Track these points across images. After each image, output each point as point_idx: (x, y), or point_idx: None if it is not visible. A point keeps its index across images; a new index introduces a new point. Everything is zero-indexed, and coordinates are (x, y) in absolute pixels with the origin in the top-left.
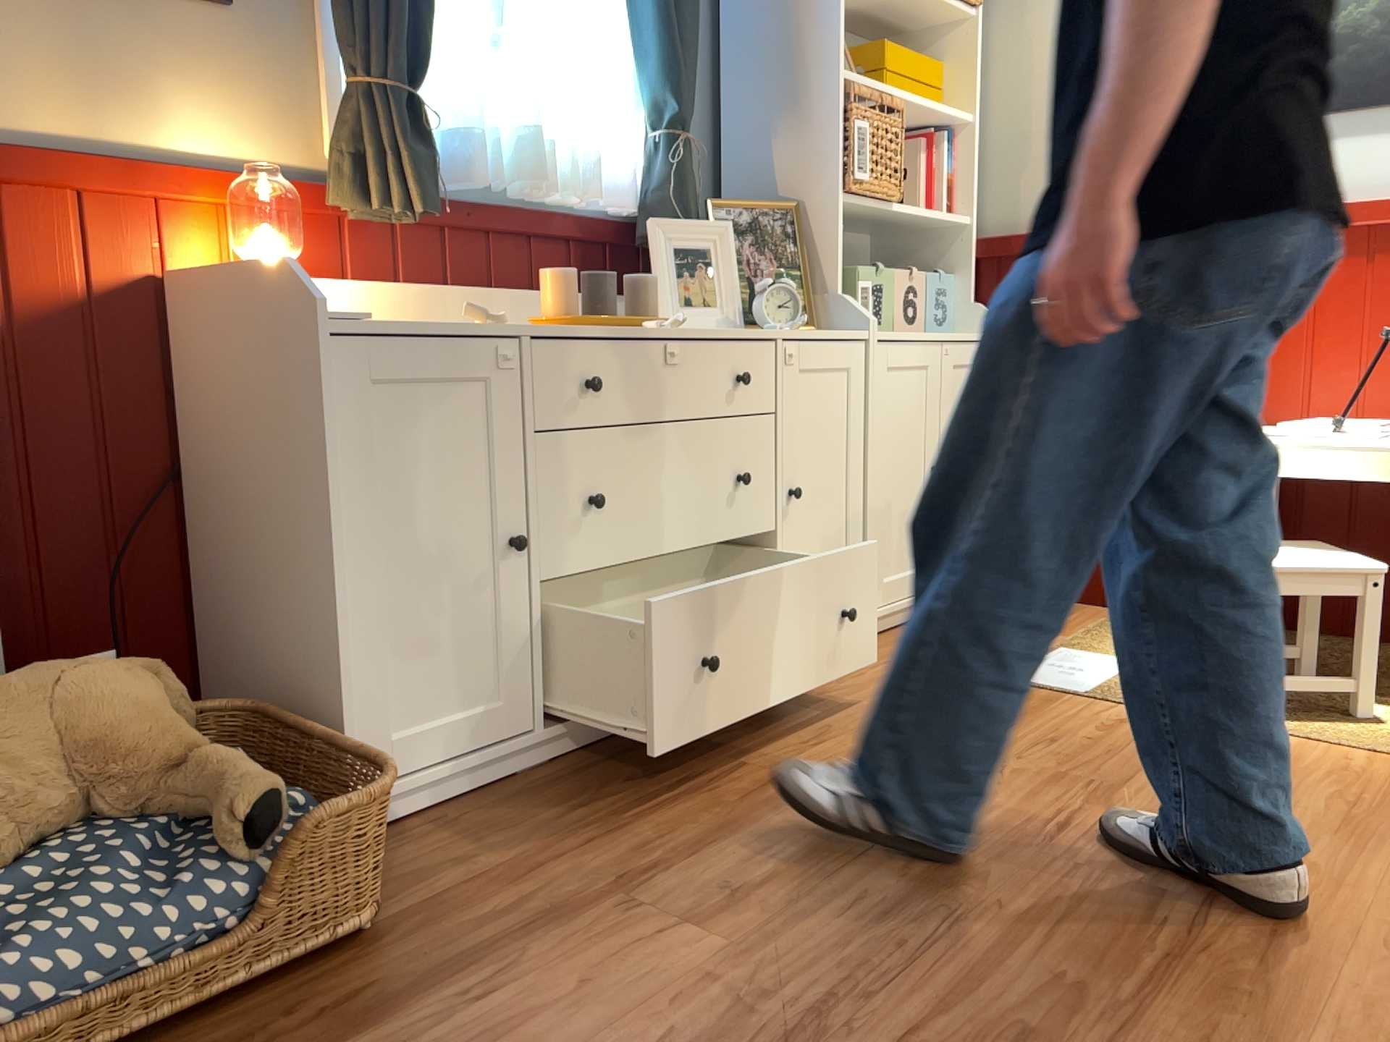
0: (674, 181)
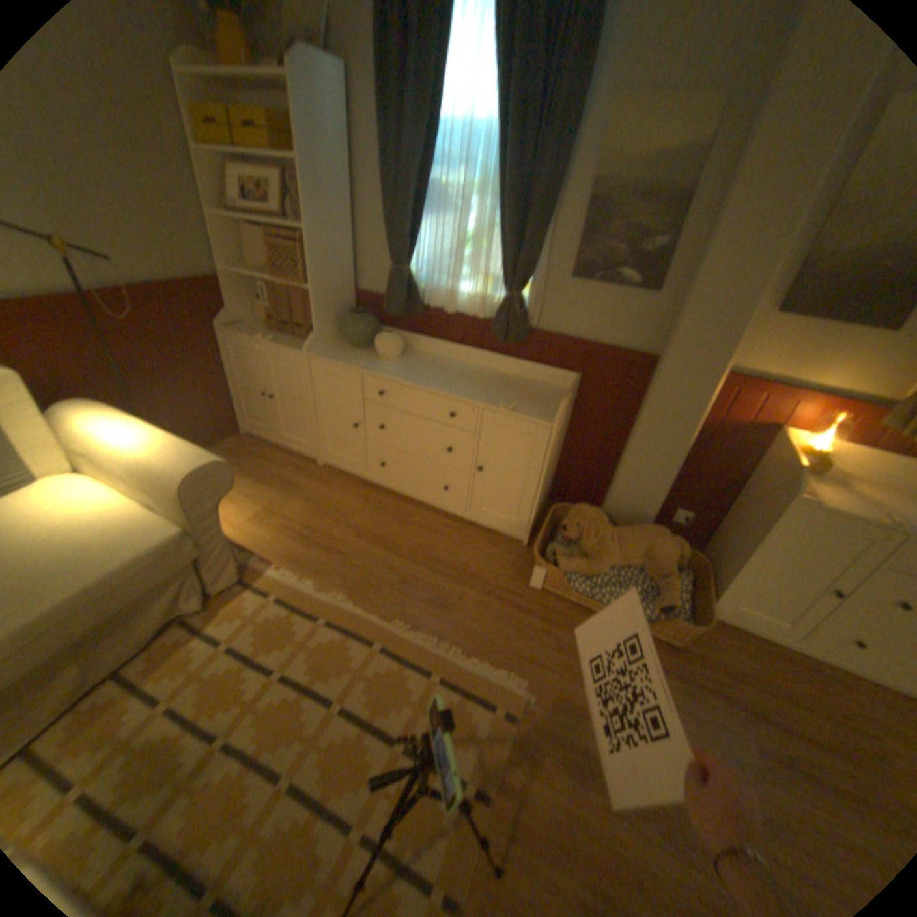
0: None
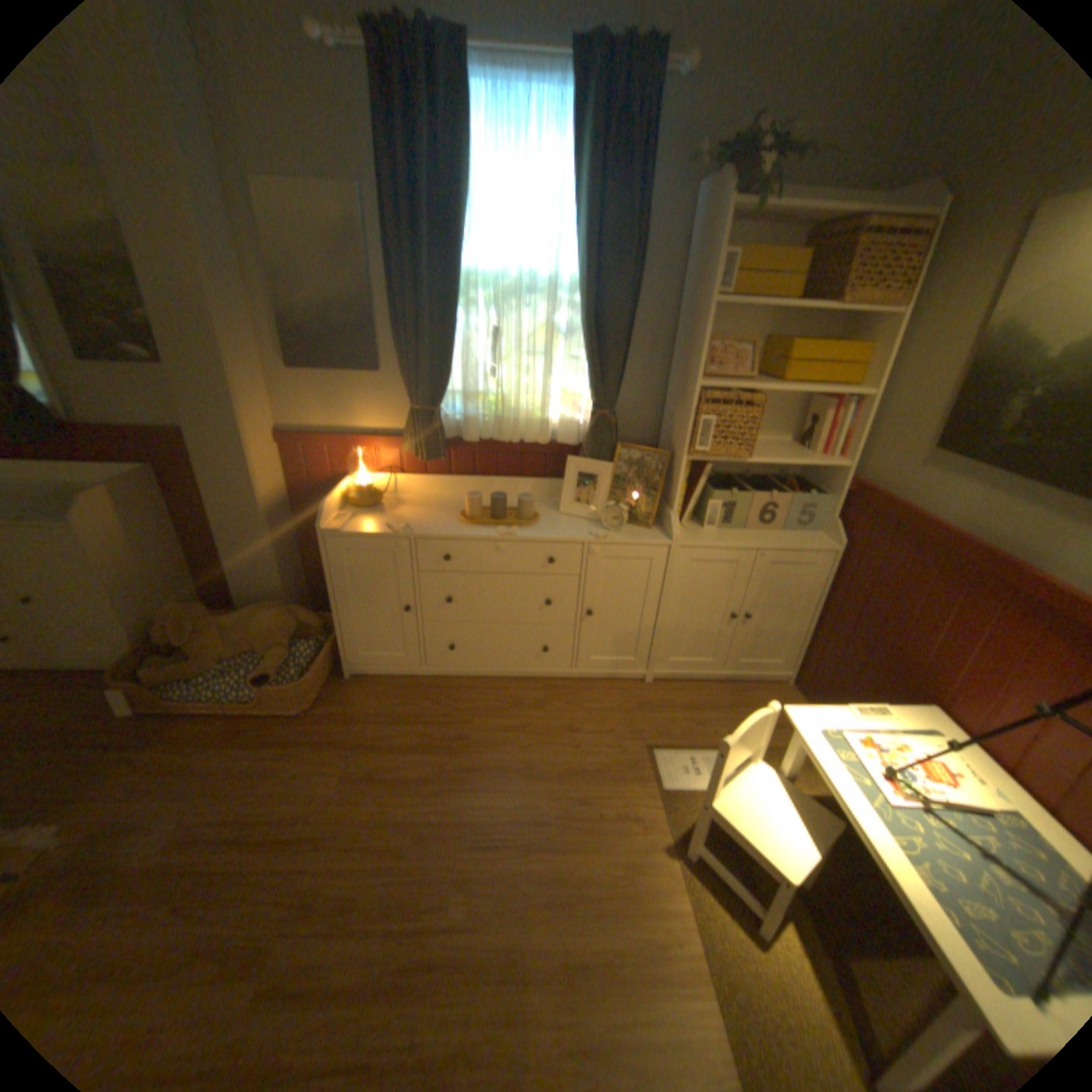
0: (589, 438)
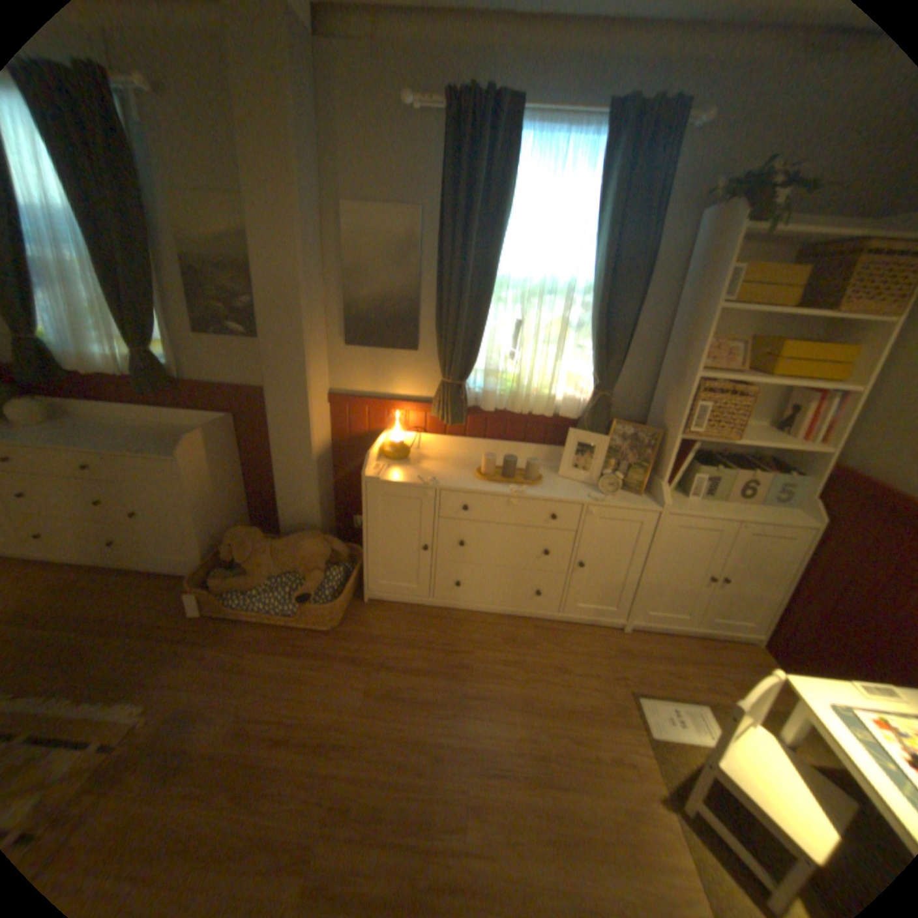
0: (589, 414)
